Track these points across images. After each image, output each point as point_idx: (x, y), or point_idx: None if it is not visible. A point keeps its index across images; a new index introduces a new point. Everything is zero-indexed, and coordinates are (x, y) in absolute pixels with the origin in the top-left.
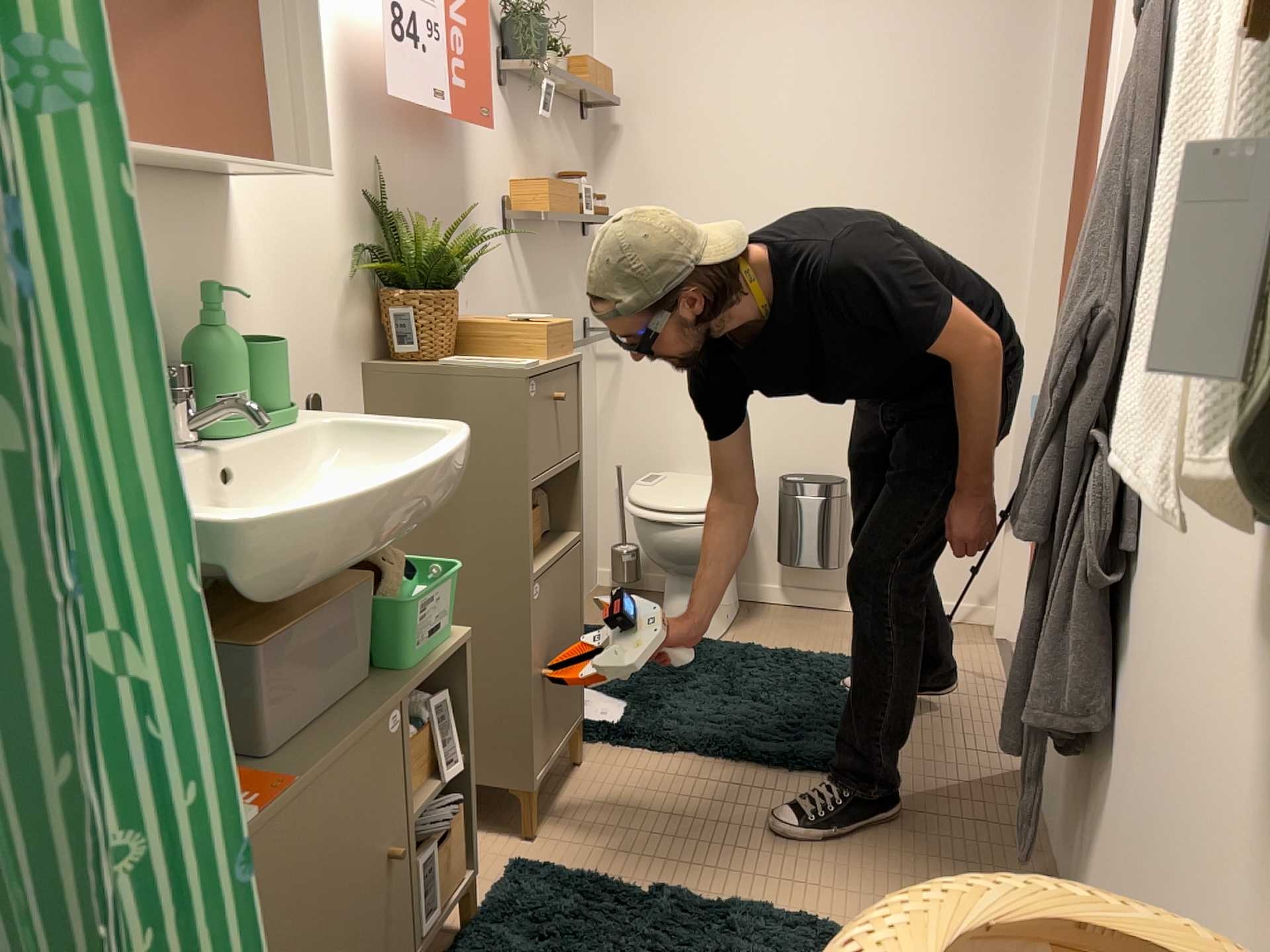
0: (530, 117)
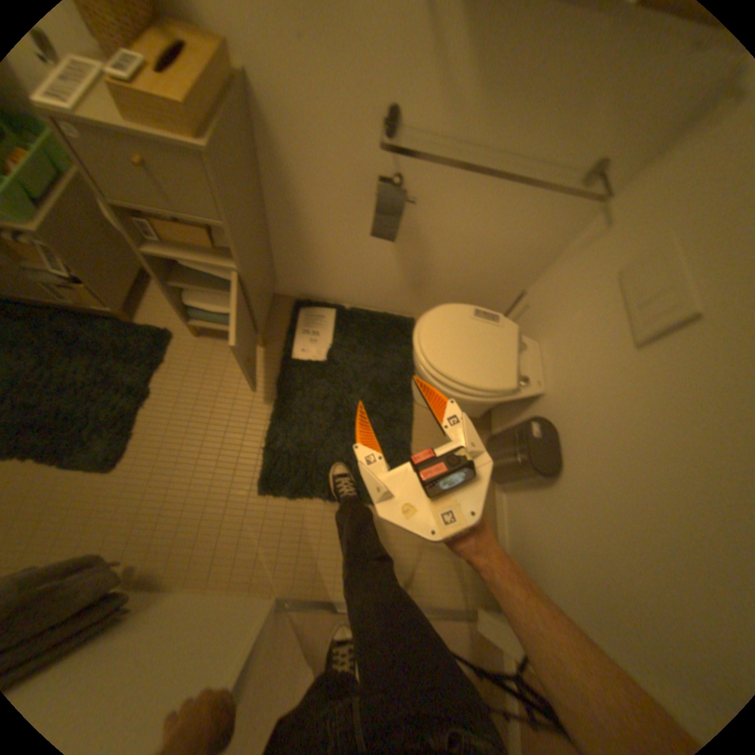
0: None
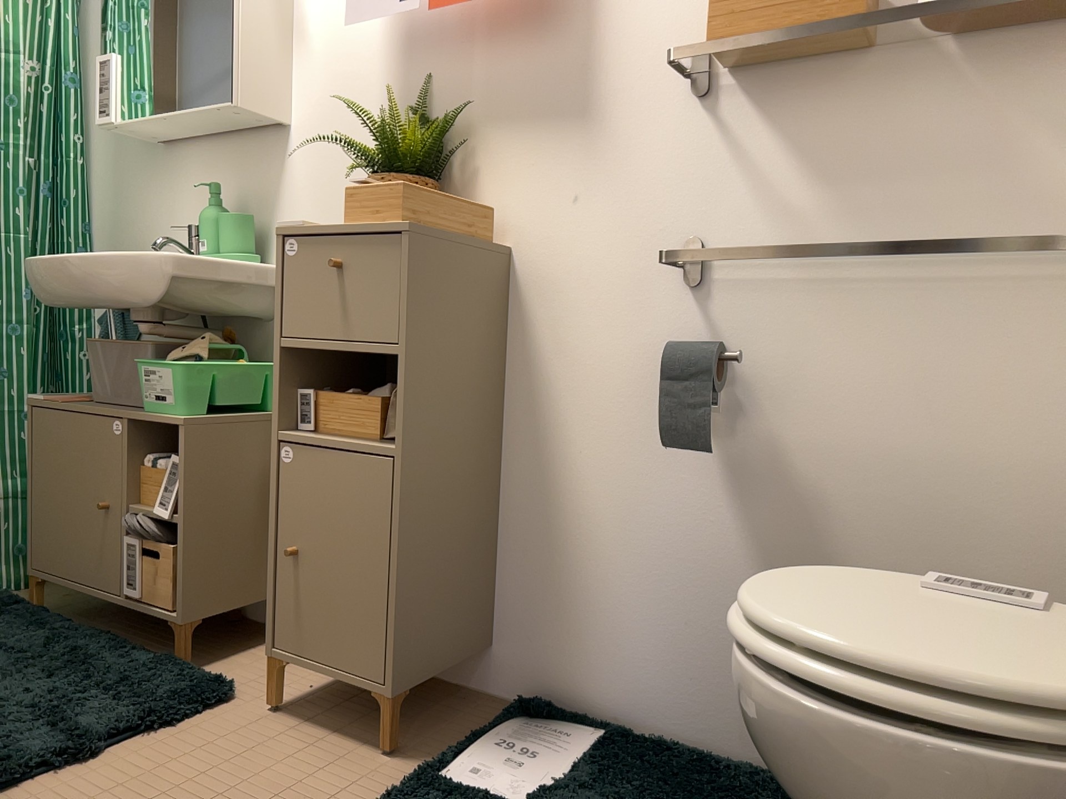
0: None
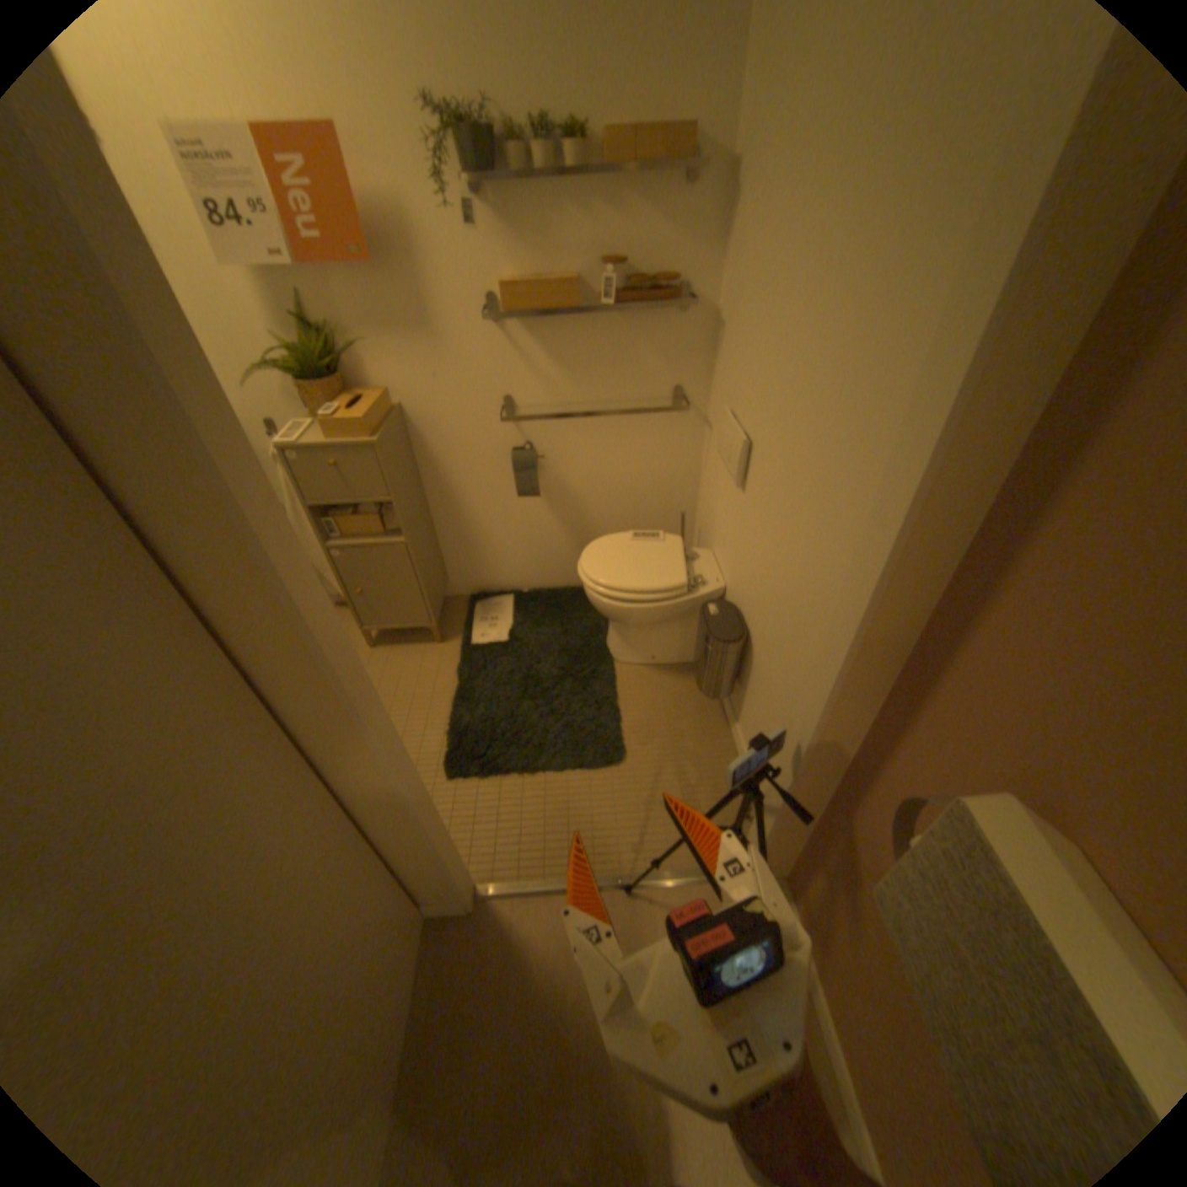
0: (535, 202)
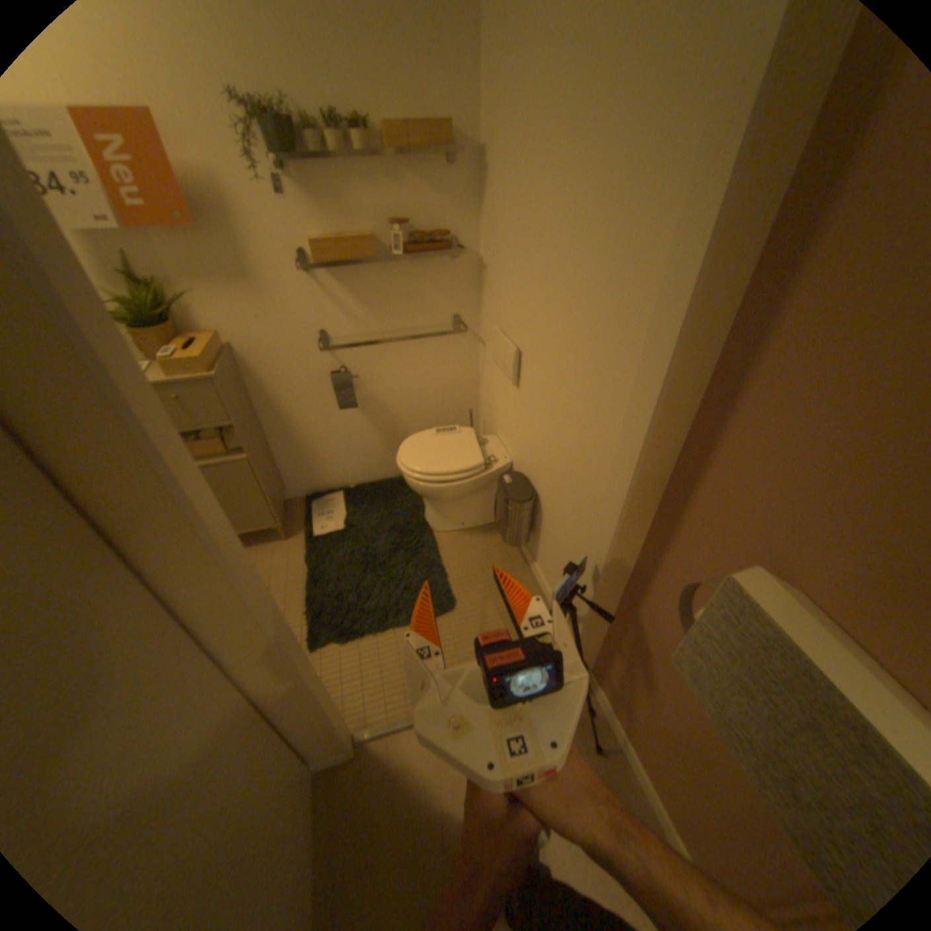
0: (331, 178)
